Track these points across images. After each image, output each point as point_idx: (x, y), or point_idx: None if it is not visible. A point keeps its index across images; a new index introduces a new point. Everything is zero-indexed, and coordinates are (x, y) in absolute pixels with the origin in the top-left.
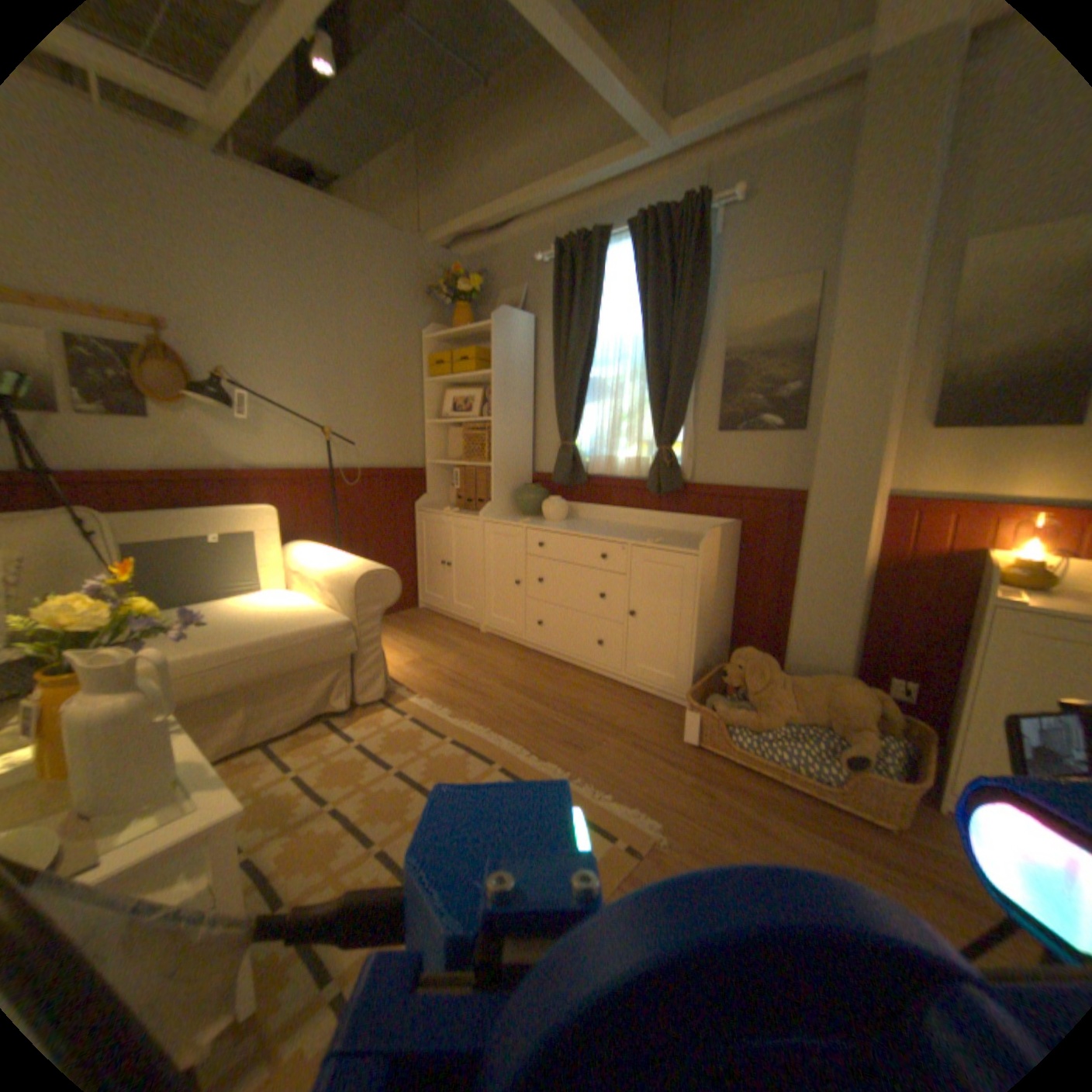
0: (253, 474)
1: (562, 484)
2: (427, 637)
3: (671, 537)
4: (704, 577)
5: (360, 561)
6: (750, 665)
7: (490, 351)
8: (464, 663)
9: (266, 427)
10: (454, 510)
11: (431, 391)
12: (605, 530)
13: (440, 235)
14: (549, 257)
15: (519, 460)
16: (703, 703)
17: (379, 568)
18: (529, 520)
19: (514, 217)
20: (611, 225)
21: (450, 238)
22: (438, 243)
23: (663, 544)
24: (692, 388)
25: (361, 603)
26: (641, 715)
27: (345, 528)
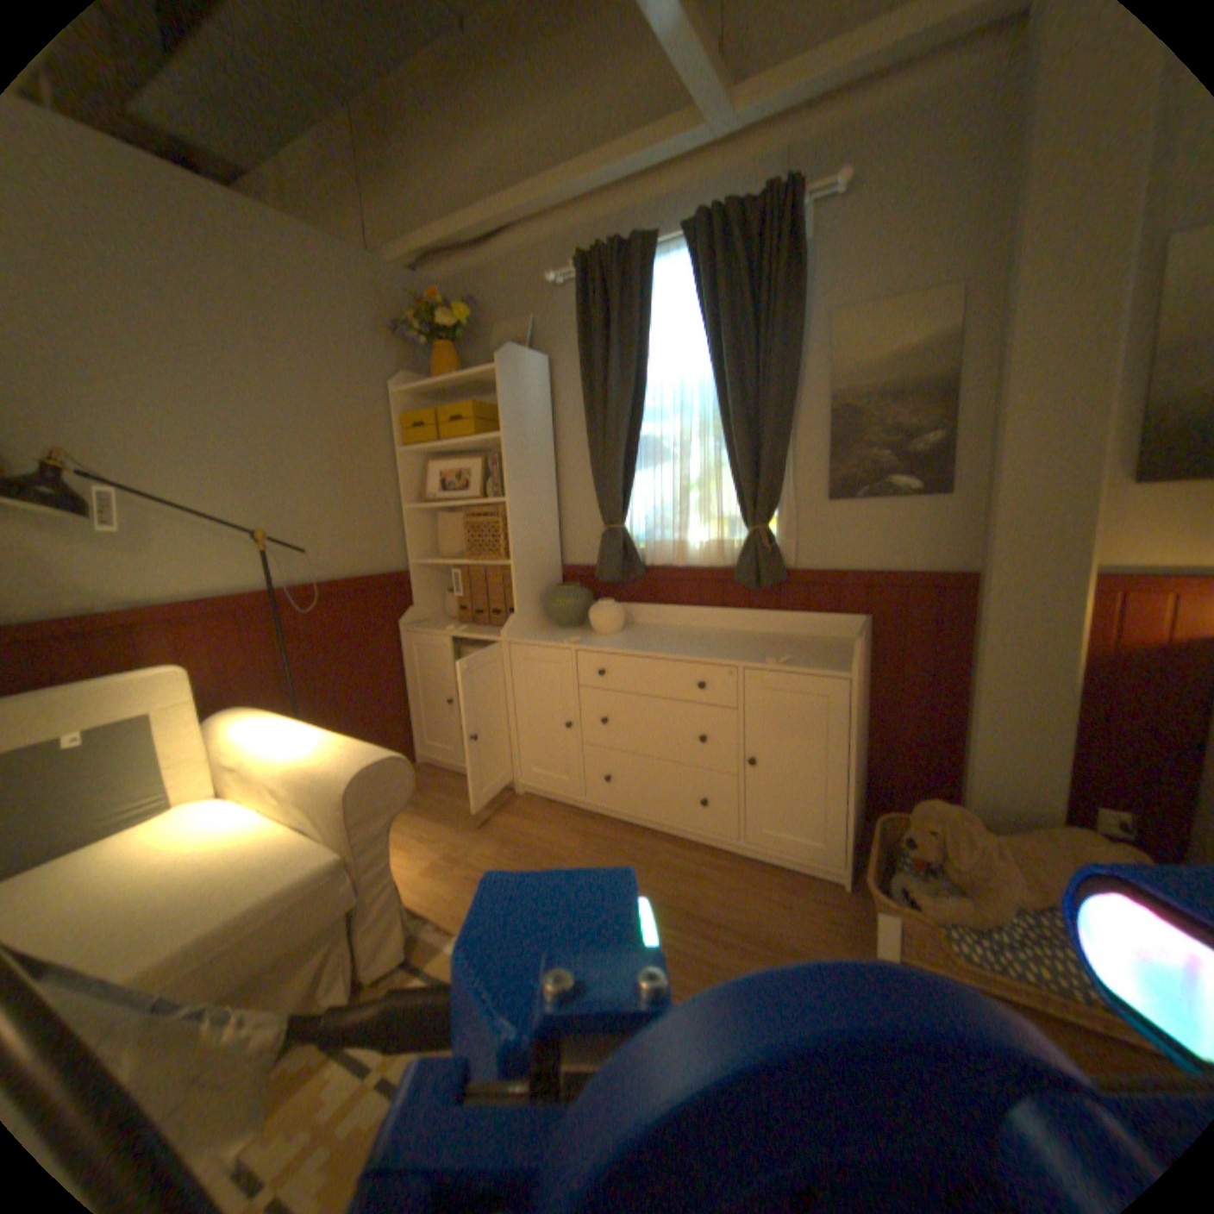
0: (142, 615)
1: (614, 581)
2: (443, 814)
3: (786, 646)
4: (858, 705)
5: (344, 746)
6: (948, 829)
7: (493, 406)
8: (510, 855)
9: (157, 538)
10: (459, 625)
11: (410, 465)
12: (690, 643)
13: (401, 252)
14: (566, 277)
15: (546, 552)
16: (889, 890)
17: (380, 757)
18: (580, 638)
19: (505, 227)
20: (658, 230)
21: (415, 256)
22: (397, 264)
23: (791, 662)
24: (790, 444)
25: (358, 822)
26: (792, 910)
27: (301, 672)
